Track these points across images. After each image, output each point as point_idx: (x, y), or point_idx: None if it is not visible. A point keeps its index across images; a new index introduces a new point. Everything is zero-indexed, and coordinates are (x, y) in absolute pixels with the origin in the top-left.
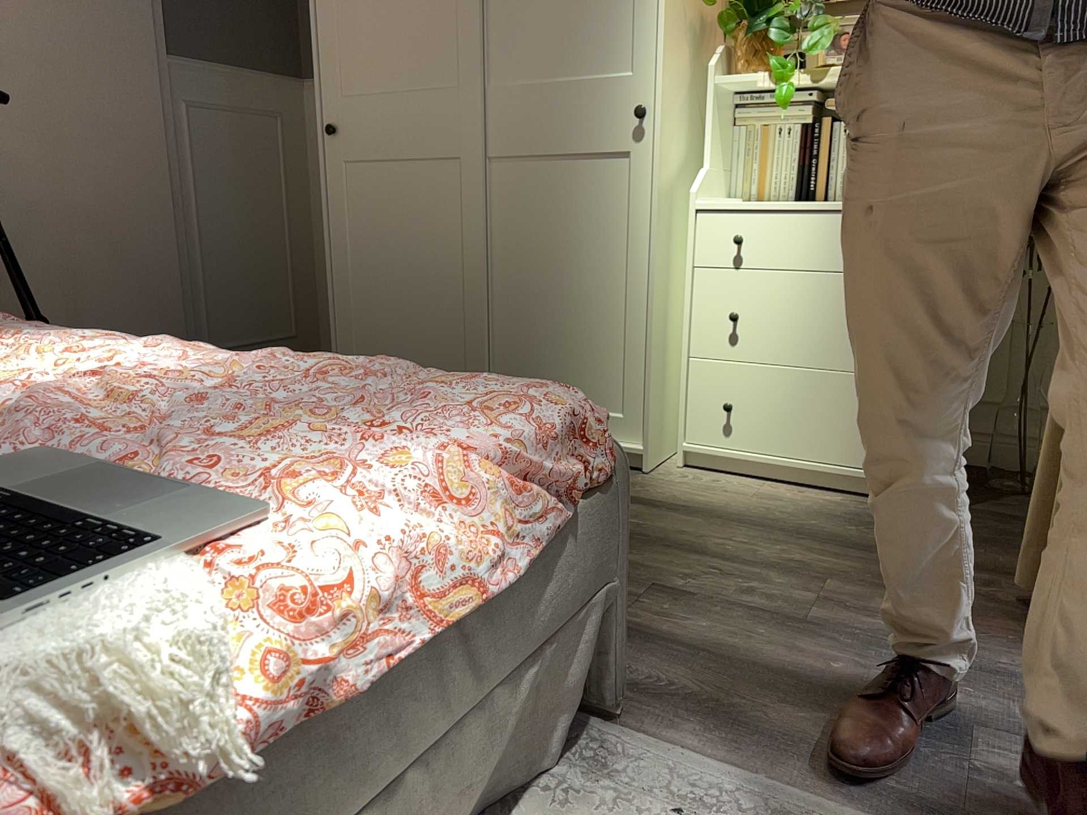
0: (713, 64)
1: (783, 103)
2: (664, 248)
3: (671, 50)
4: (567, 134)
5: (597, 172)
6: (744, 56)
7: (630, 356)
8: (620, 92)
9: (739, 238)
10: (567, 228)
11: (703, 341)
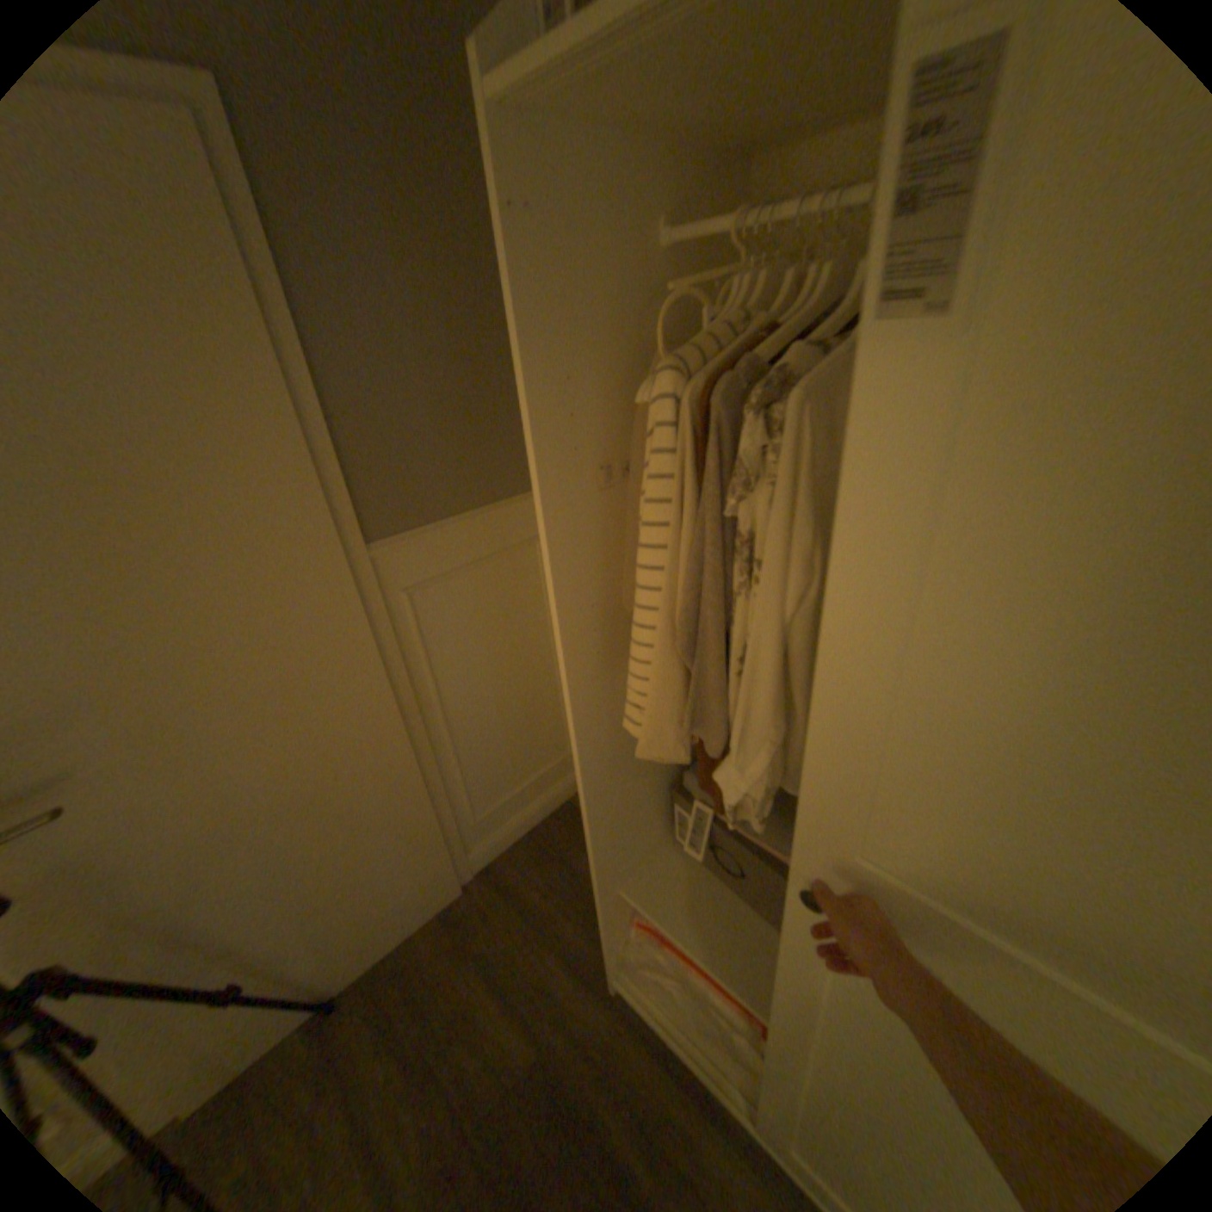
0: None
1: None
2: None
3: None
4: None
5: None
6: None
7: None
8: None
9: None
10: None
11: None
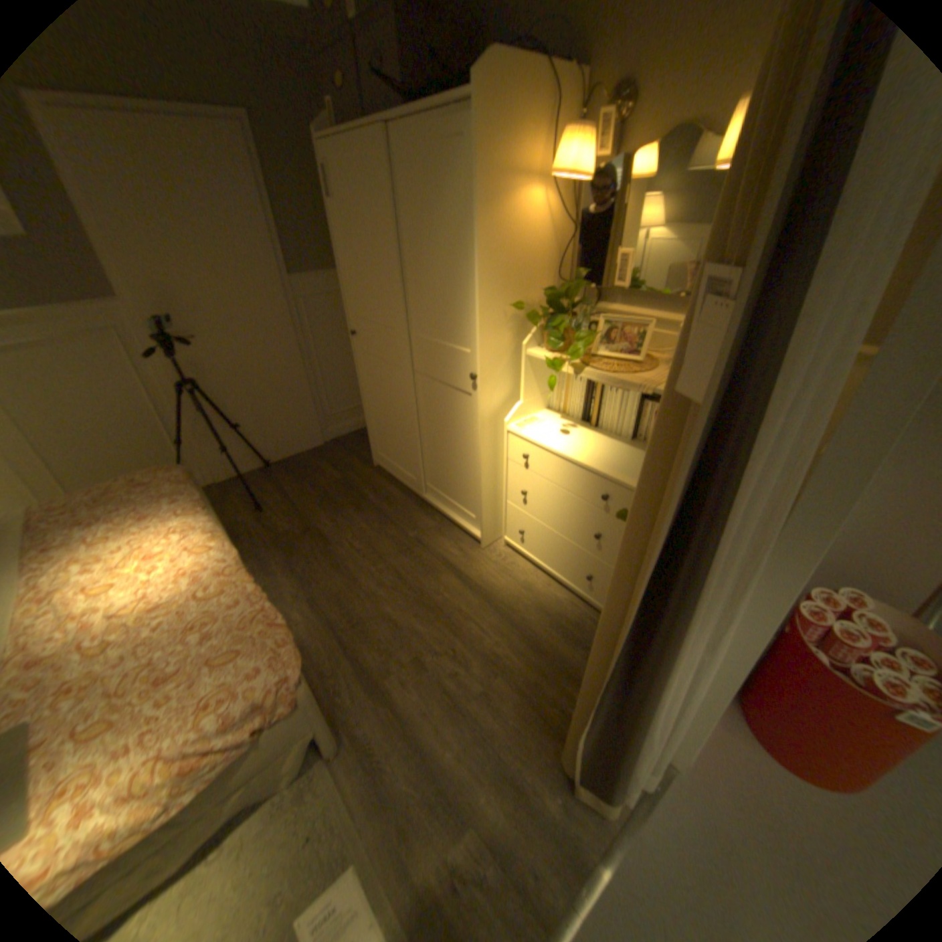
0: (526, 343)
1: (552, 387)
2: (490, 447)
3: (491, 341)
4: (445, 373)
5: (460, 397)
6: (547, 338)
7: (476, 492)
8: (466, 360)
9: (525, 456)
10: (449, 419)
11: (512, 495)
